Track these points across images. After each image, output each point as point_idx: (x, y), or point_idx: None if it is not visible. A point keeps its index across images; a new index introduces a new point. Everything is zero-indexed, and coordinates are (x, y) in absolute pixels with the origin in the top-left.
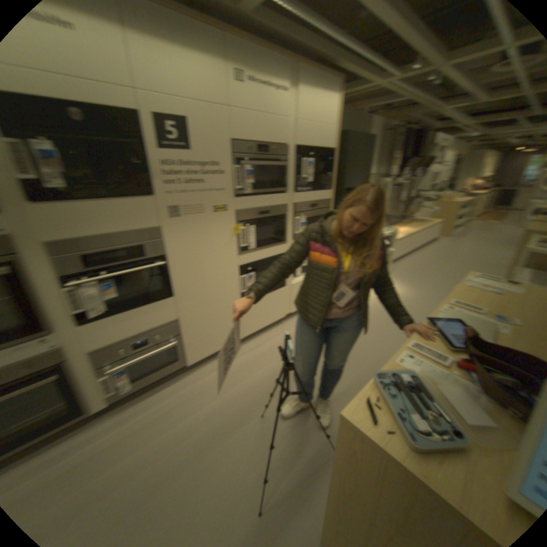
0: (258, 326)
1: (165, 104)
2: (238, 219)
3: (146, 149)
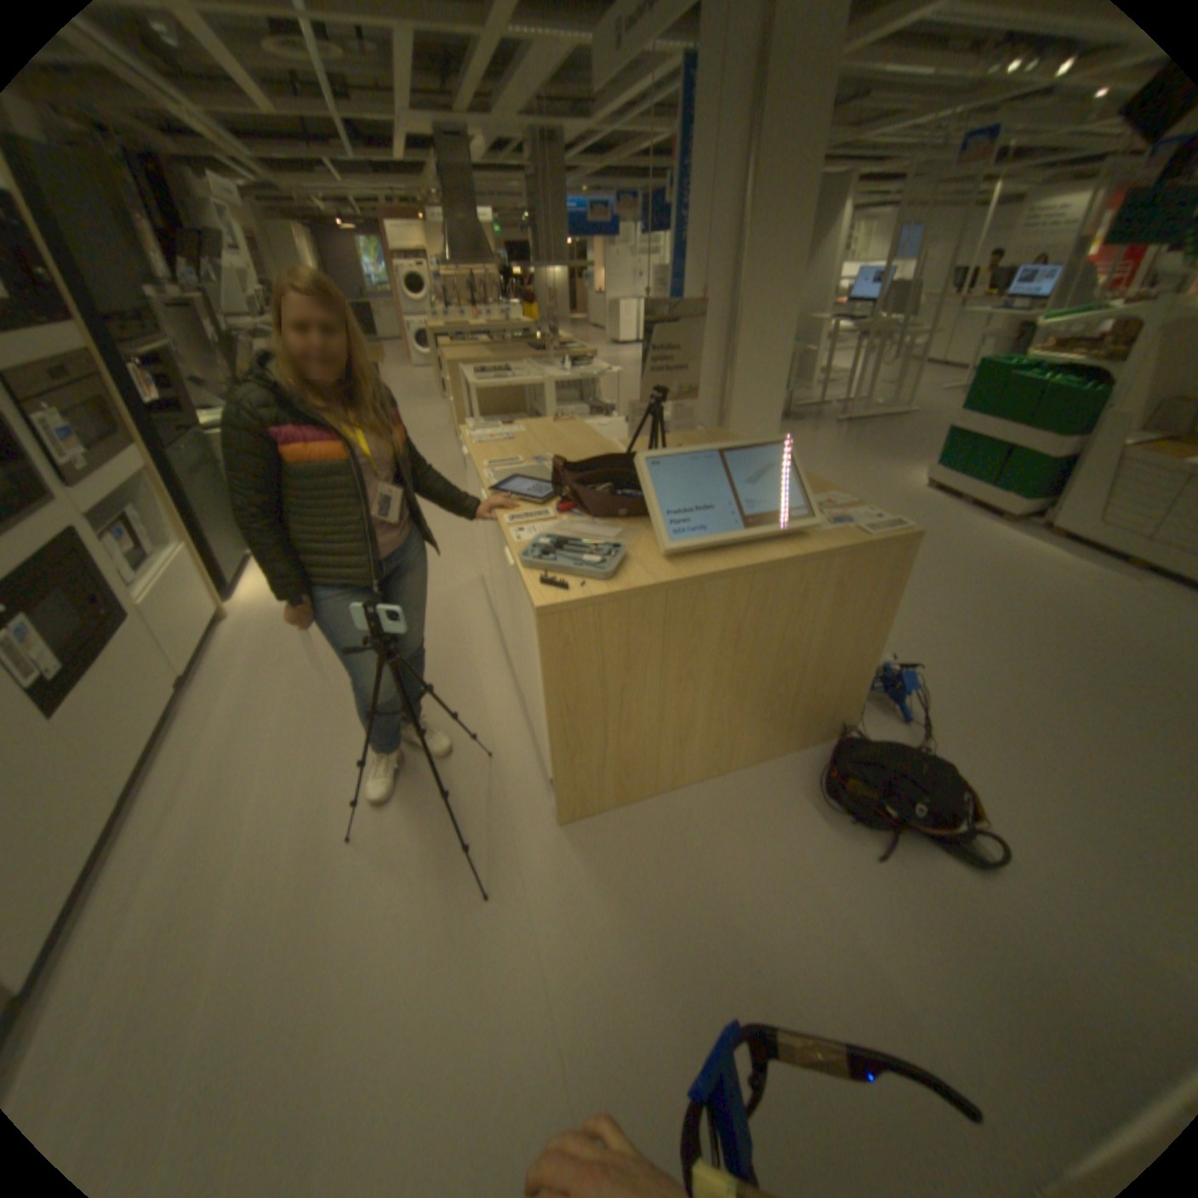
0: (130, 749)
1: None
2: None
3: None
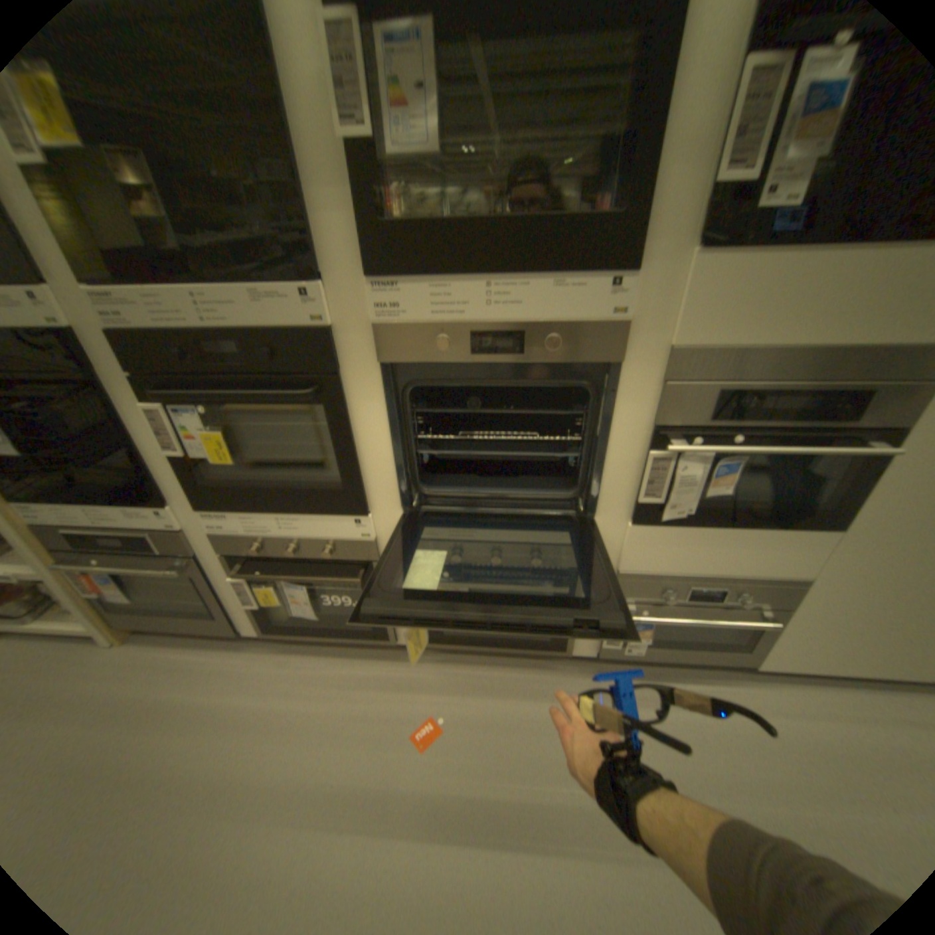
0: None
1: None
2: None
3: None
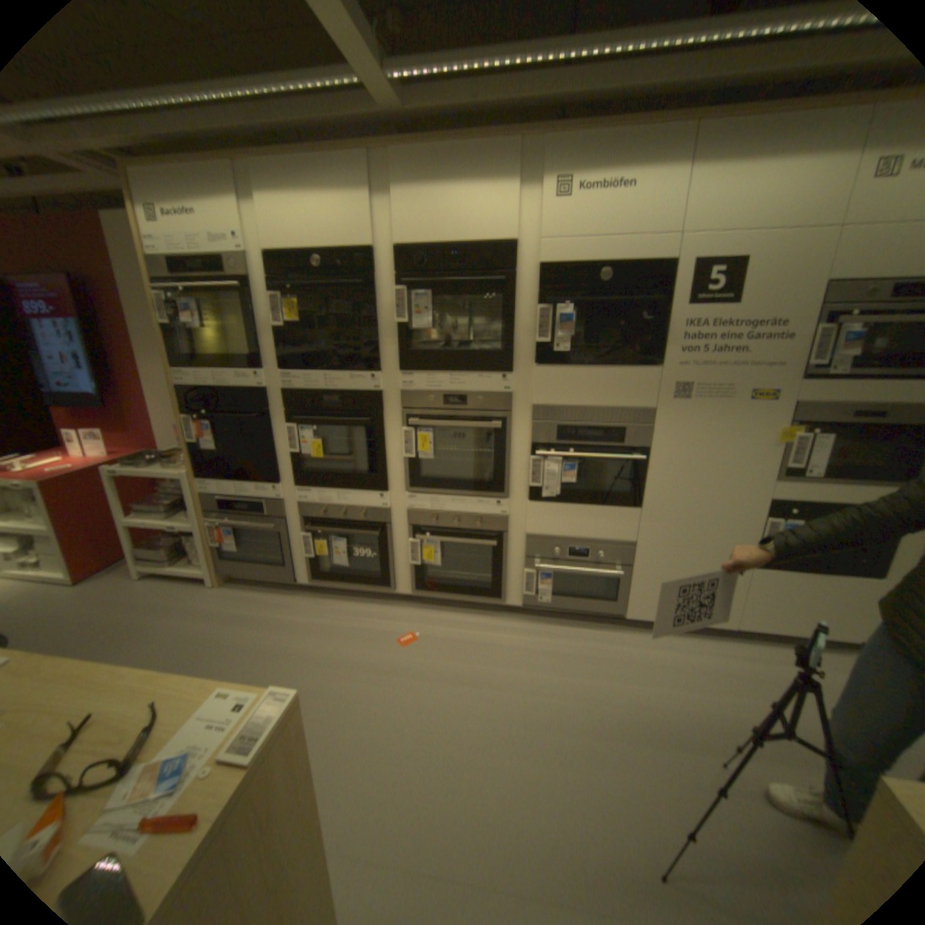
0: (786, 629)
1: (726, 243)
2: (806, 418)
3: (677, 306)
